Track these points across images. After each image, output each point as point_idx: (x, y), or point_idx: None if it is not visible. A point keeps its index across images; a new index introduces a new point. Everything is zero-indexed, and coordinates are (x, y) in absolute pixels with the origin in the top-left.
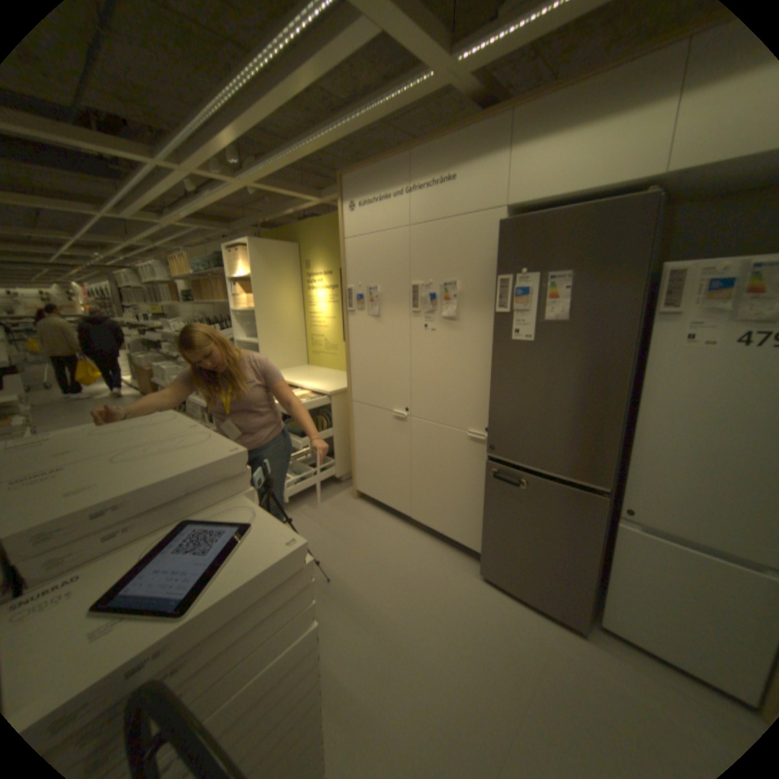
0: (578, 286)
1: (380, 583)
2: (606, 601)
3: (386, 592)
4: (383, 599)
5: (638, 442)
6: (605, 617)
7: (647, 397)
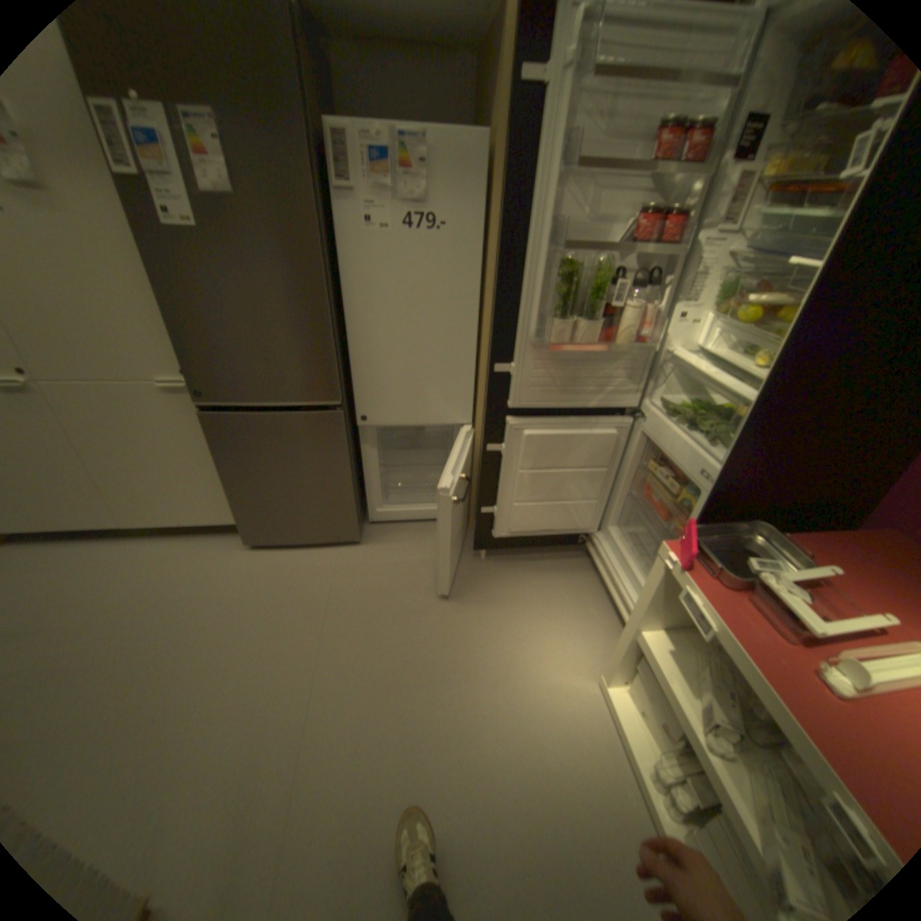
0: (231, 140)
1: (104, 628)
2: (367, 505)
3: (117, 633)
4: (116, 643)
5: (352, 346)
6: (369, 518)
7: (348, 295)
